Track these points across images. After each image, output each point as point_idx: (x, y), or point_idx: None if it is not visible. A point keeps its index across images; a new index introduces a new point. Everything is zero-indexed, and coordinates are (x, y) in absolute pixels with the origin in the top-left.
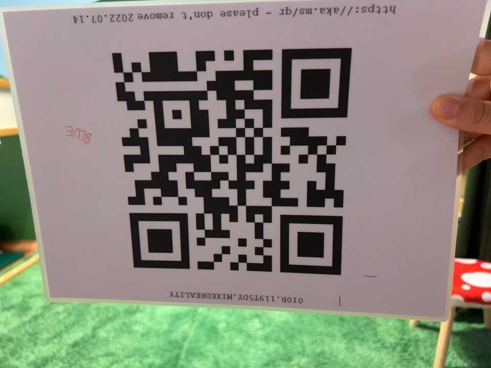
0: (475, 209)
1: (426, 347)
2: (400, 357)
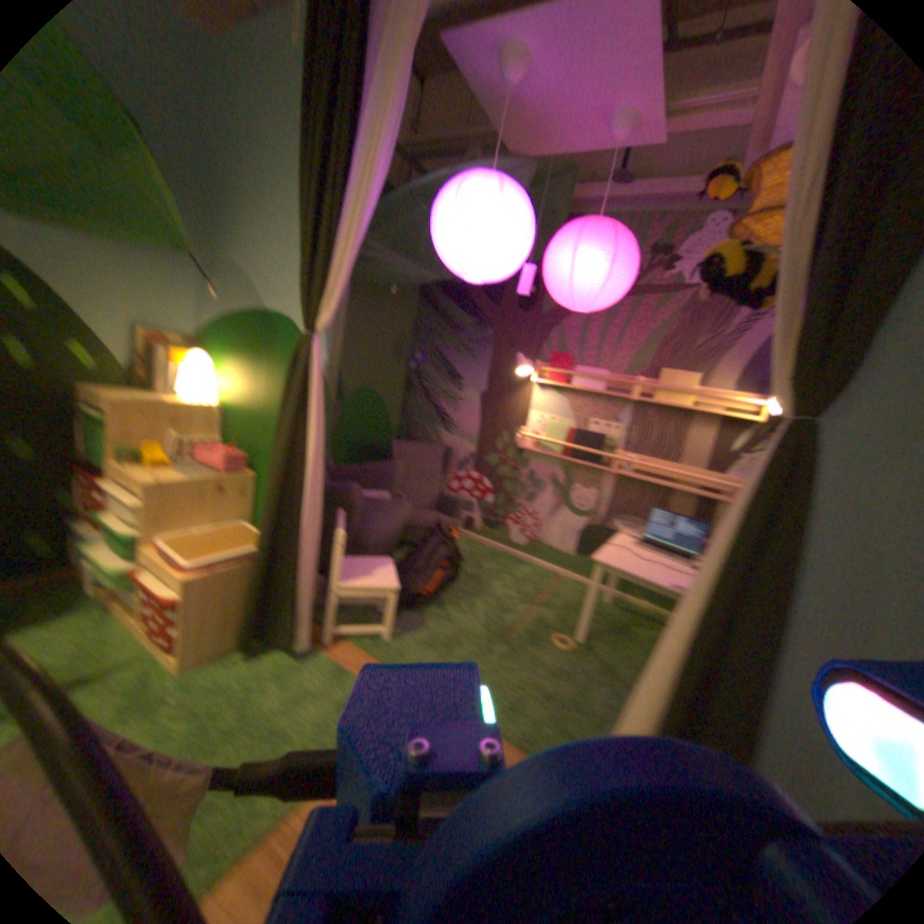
0: (258, 536)
1: (225, 713)
2: (194, 740)
